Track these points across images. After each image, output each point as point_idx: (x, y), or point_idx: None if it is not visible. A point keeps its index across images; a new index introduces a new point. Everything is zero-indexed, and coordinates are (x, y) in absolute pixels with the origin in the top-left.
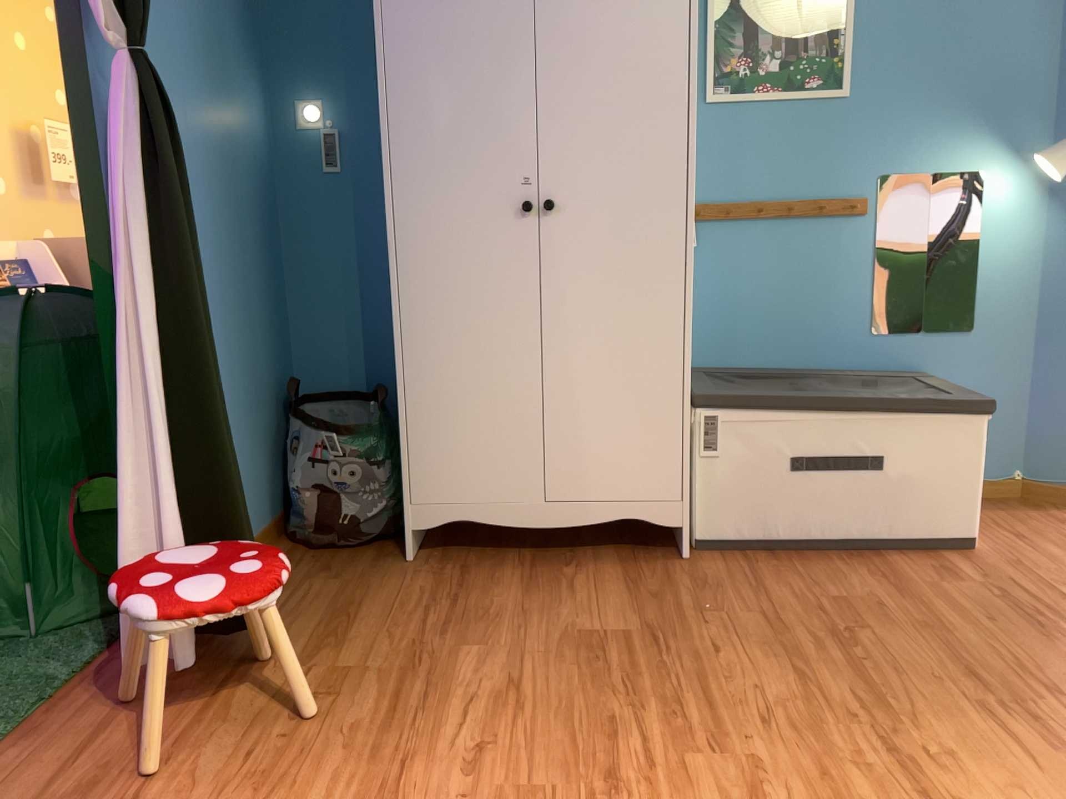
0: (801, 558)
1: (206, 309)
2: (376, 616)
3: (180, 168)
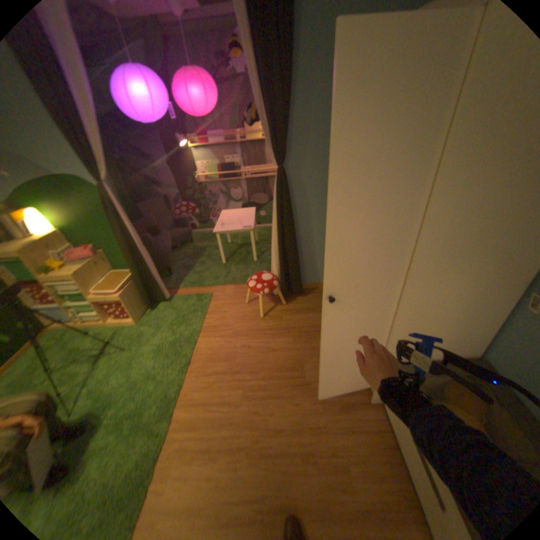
0: (394, 466)
1: (291, 232)
2: (306, 319)
3: (287, 198)
